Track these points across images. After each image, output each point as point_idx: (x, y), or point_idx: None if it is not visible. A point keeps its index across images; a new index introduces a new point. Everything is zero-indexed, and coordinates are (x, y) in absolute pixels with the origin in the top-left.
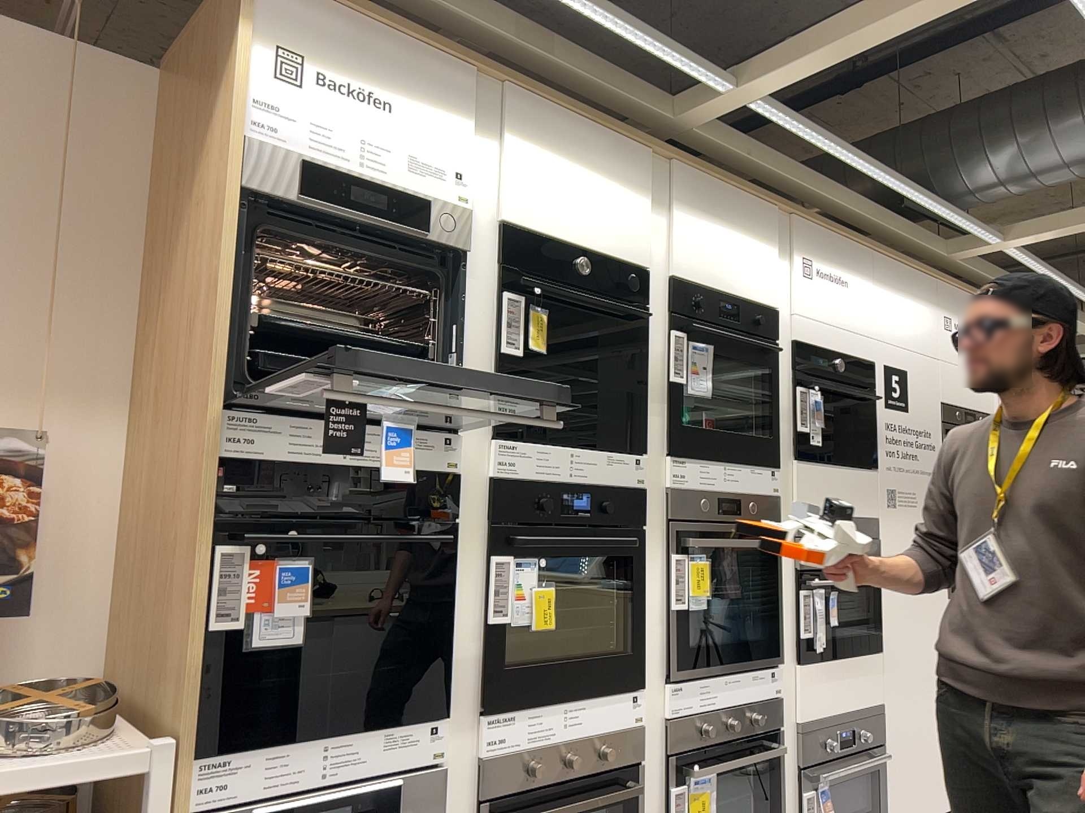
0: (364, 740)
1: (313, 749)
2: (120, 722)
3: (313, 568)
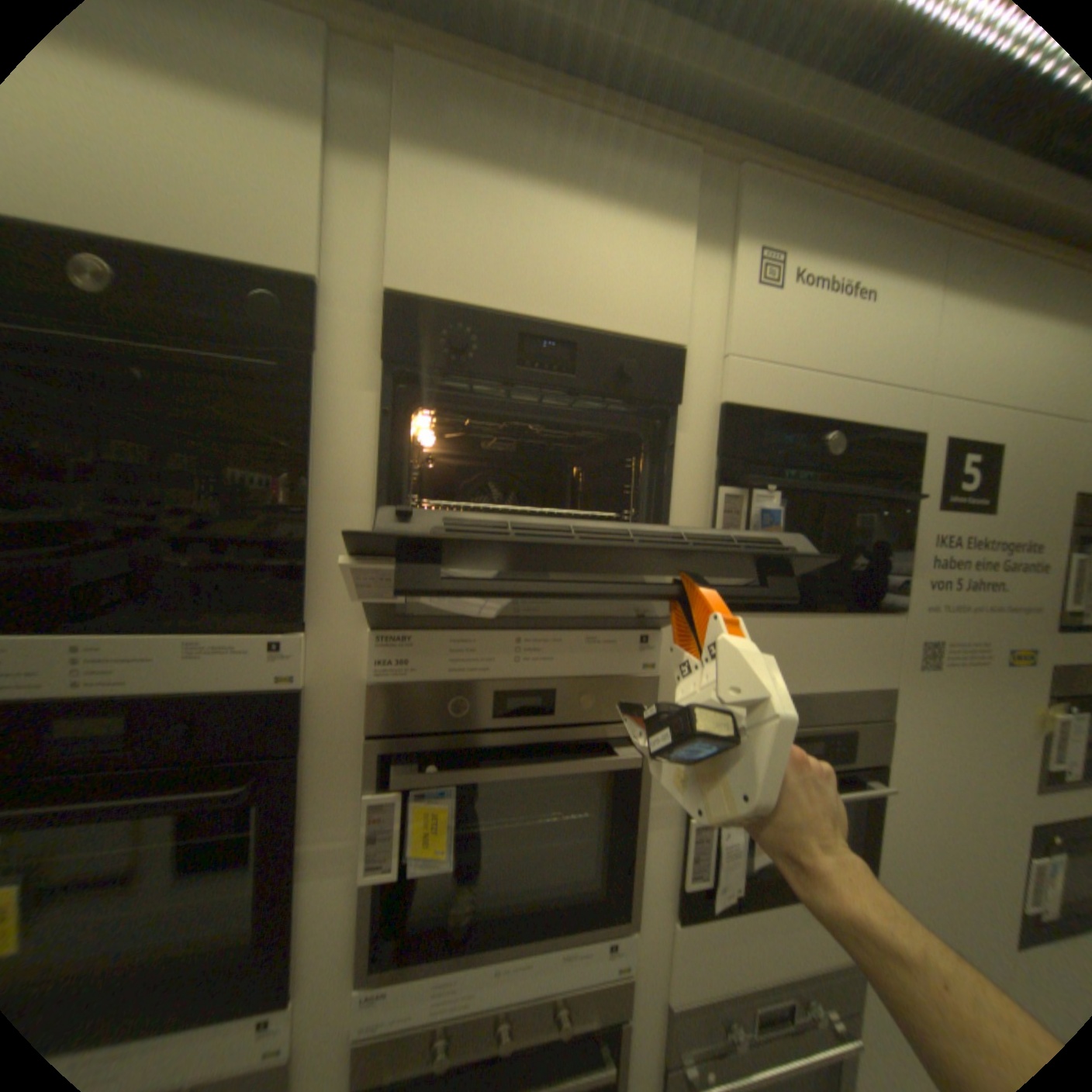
0: None
1: None
2: None
3: None
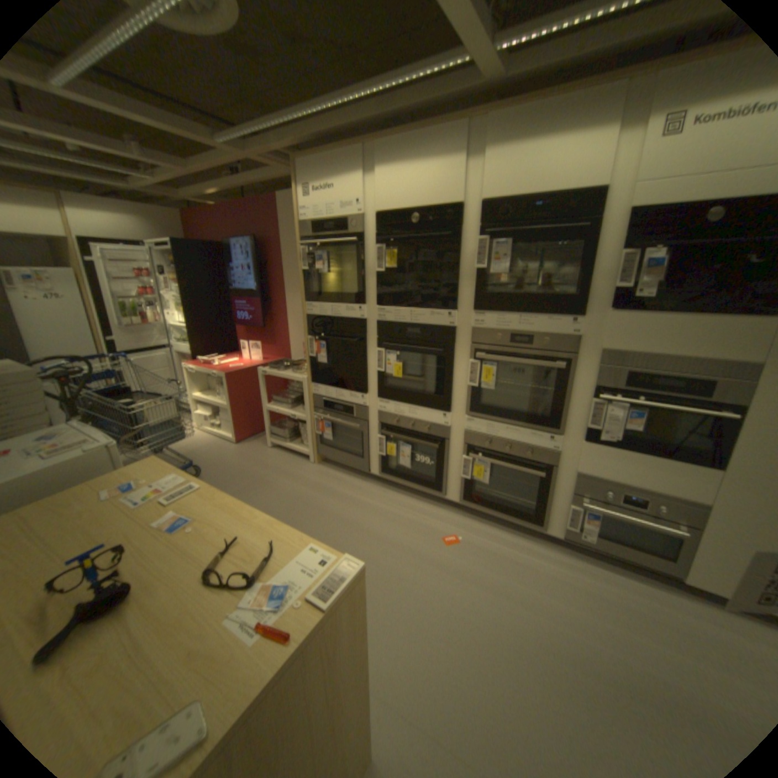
0: (342, 396)
1: (331, 394)
2: (302, 375)
3: (323, 348)
